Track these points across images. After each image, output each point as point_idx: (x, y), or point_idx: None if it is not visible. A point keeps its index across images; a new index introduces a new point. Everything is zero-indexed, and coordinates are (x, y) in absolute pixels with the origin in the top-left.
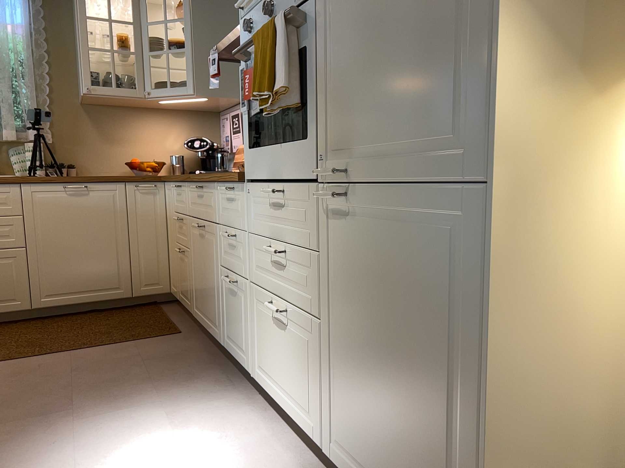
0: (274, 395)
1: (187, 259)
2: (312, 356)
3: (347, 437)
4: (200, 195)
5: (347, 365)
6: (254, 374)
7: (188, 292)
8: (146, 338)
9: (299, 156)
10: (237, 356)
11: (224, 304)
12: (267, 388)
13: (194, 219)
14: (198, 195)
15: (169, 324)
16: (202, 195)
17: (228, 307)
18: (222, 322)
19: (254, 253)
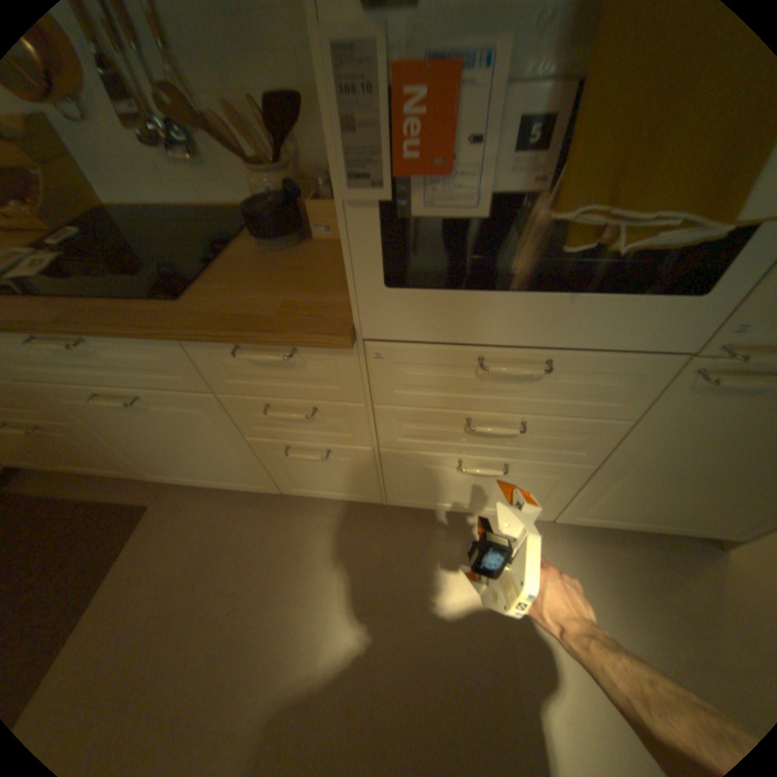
0: (446, 508)
1: (64, 434)
2: (554, 484)
3: (608, 513)
4: (74, 352)
5: (640, 484)
6: (388, 502)
7: (104, 463)
8: (114, 556)
9: (639, 316)
10: (332, 496)
11: (277, 467)
12: (428, 506)
13: (59, 387)
14: (55, 351)
15: (98, 509)
16: (89, 352)
17: (292, 468)
18: (272, 479)
19: (395, 423)
